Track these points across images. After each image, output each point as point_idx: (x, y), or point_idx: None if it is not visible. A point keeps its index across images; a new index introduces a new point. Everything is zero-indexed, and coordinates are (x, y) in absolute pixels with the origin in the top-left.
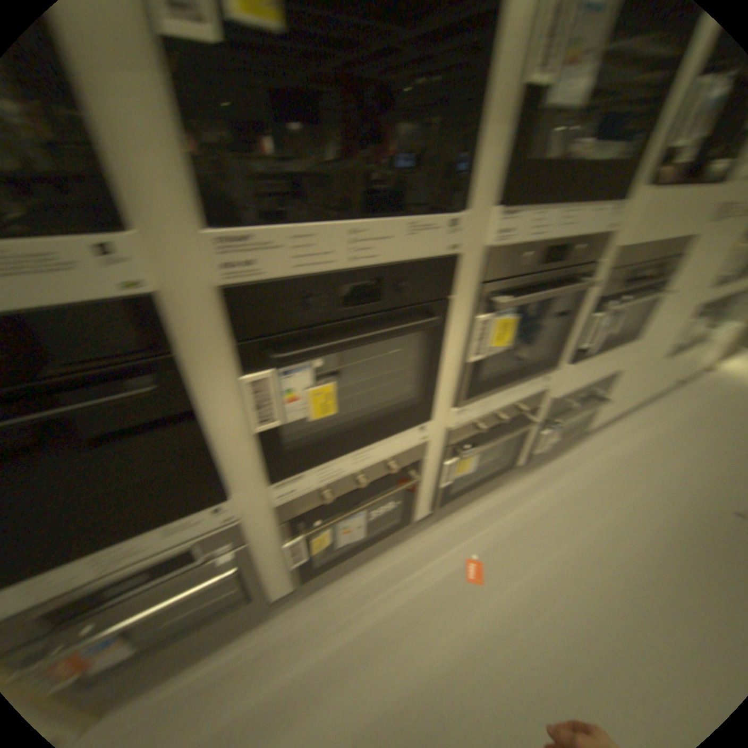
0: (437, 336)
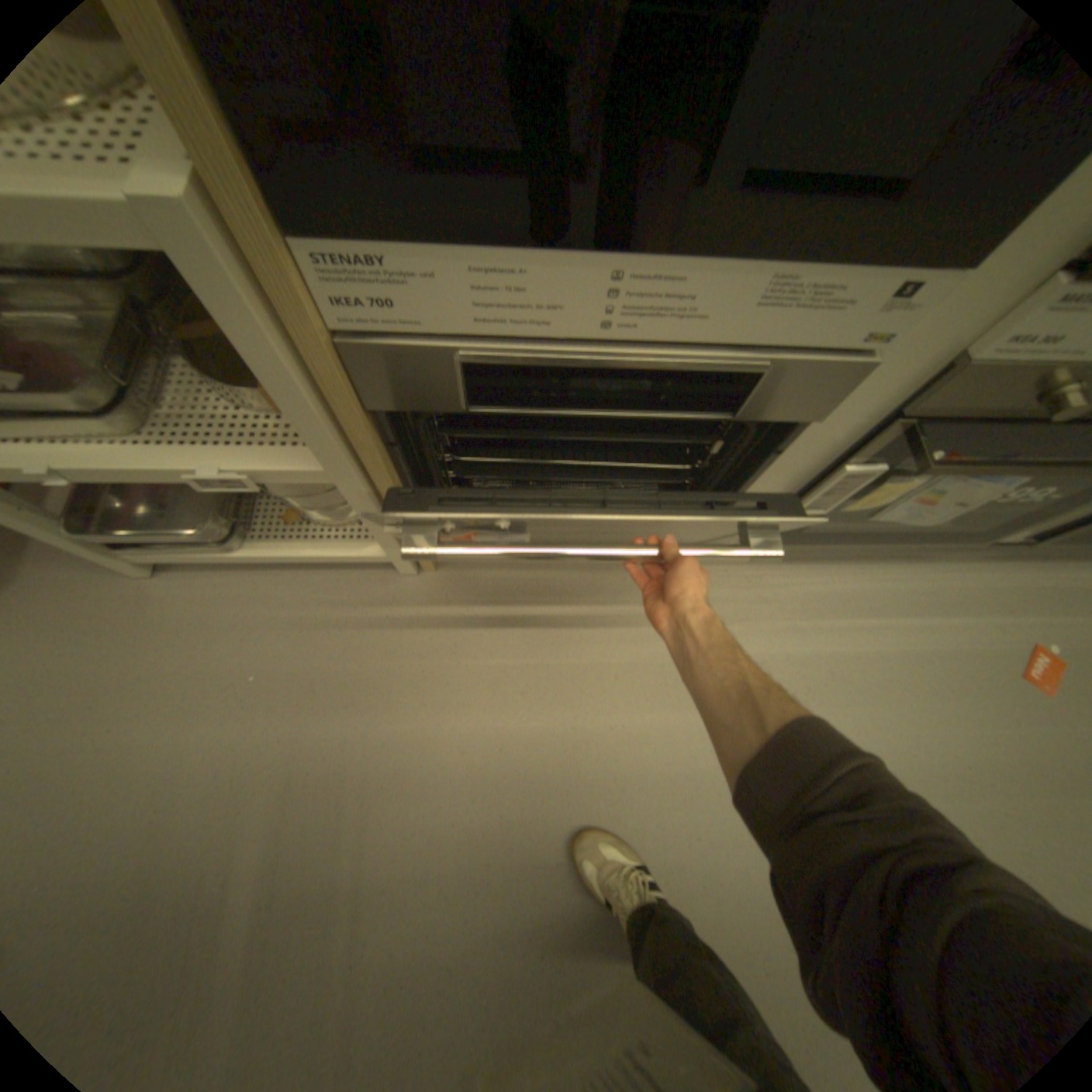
0: None
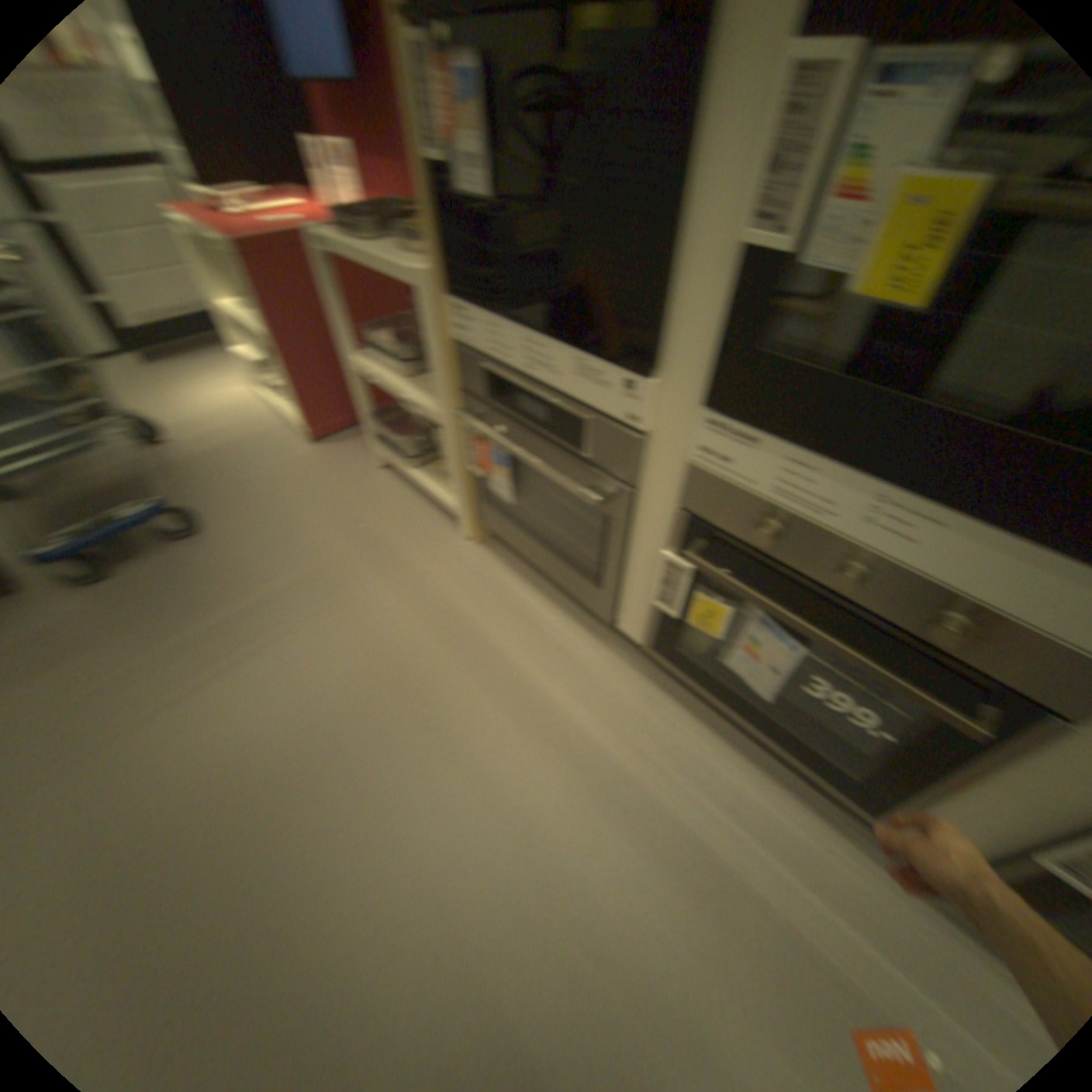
0: None
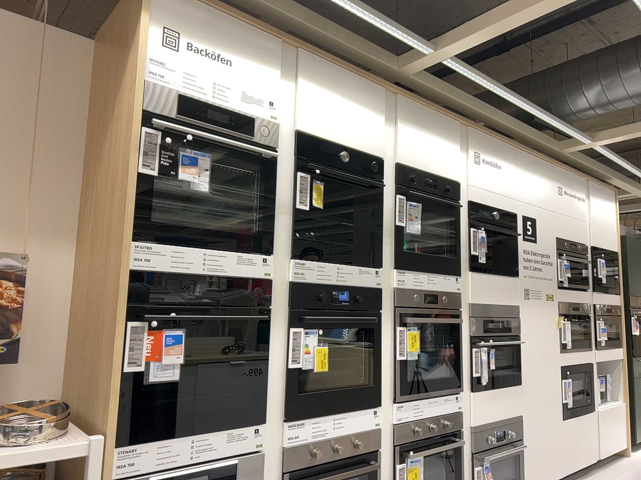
0: (373, 331)
